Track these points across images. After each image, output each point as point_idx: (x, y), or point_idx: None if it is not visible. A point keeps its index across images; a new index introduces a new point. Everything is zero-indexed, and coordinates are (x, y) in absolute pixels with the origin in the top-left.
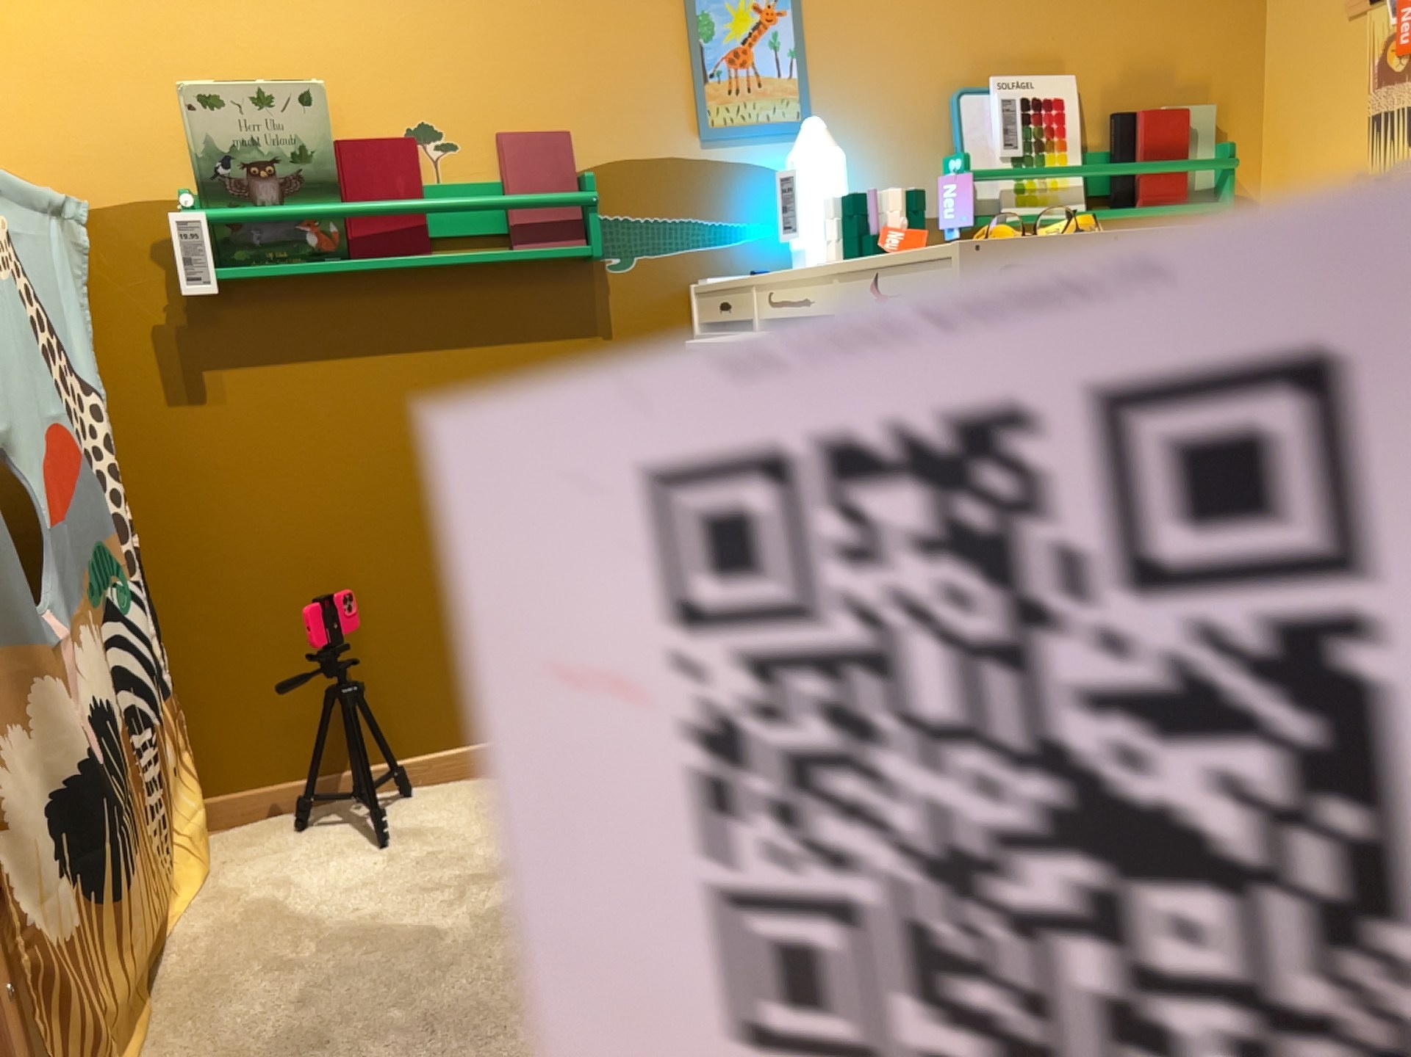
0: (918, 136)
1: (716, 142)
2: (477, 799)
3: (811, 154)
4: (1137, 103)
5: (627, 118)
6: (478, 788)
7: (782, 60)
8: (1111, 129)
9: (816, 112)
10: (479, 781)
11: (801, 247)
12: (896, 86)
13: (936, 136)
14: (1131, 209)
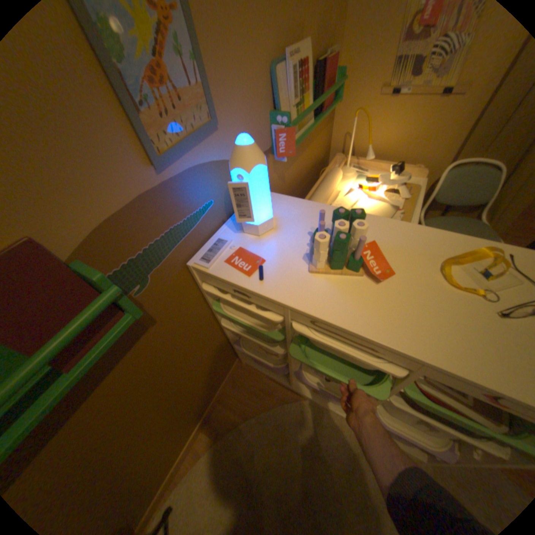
0: (261, 102)
1: (166, 165)
2: (202, 488)
3: (254, 169)
4: (320, 48)
5: (83, 182)
6: (195, 479)
7: (188, 65)
8: (314, 67)
9: (216, 107)
10: (189, 470)
11: (250, 221)
12: (249, 67)
13: (266, 98)
14: (321, 112)
